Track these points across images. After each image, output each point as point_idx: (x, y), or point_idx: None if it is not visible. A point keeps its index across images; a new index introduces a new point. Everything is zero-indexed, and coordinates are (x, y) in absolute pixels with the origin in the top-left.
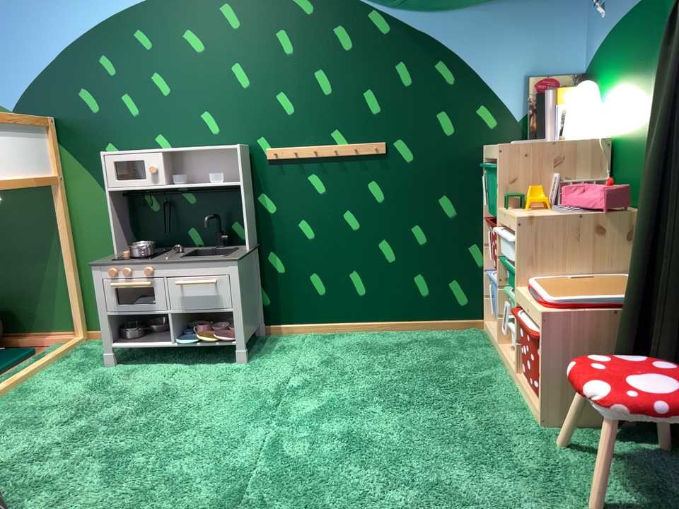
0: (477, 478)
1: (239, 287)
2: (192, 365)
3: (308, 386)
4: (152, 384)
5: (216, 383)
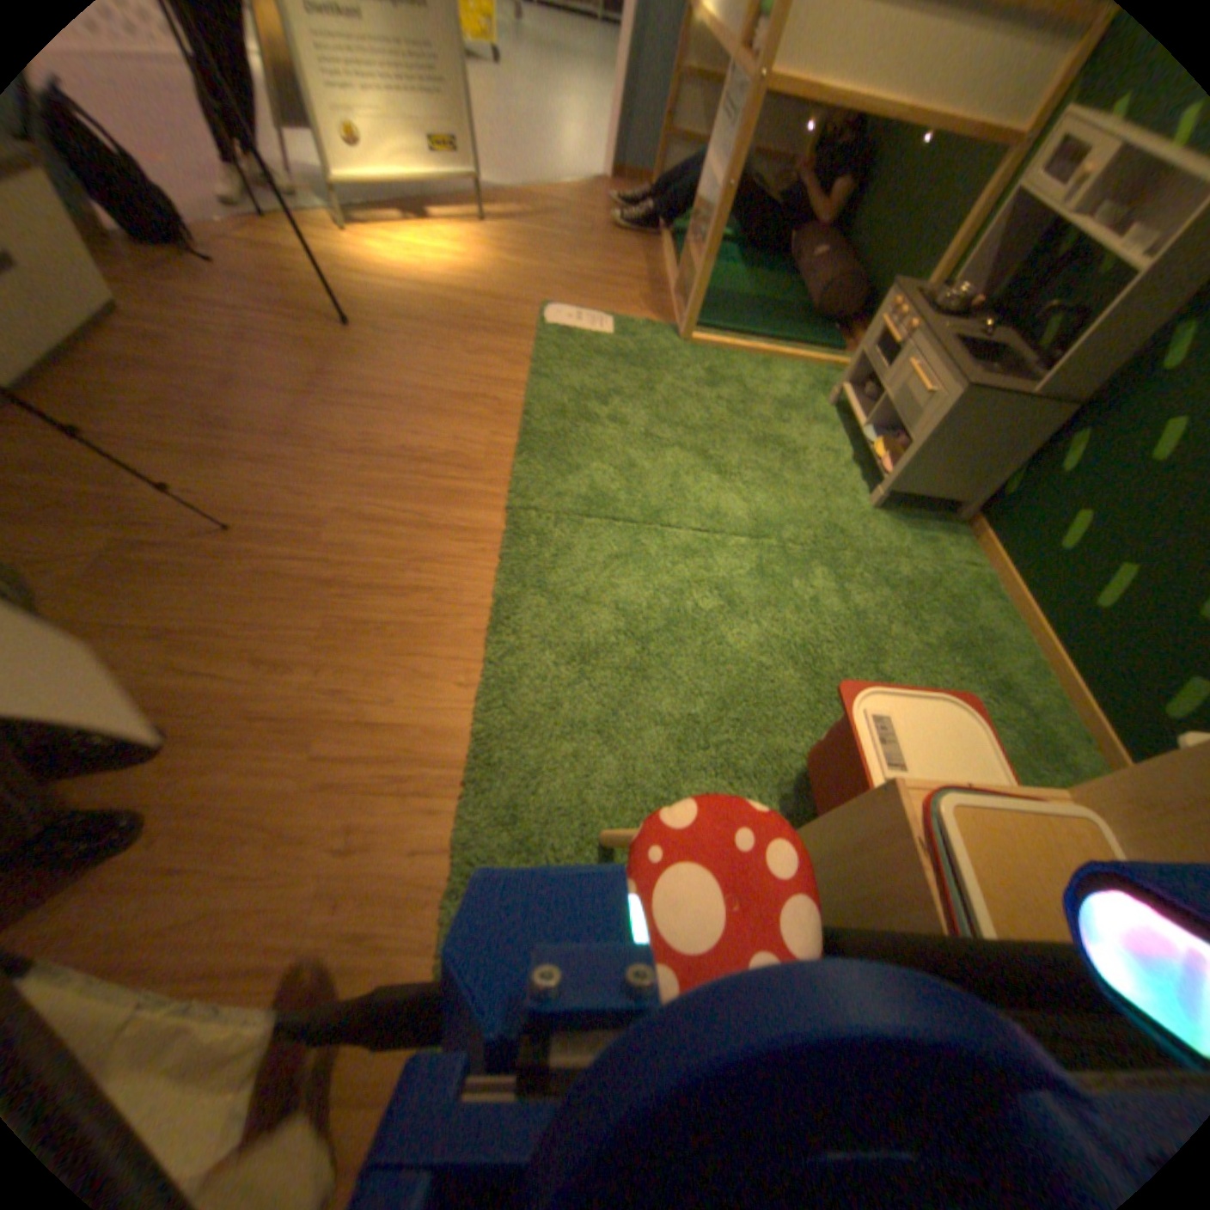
0: (664, 722)
1: (941, 423)
2: (855, 465)
3: (836, 570)
4: (805, 441)
5: (820, 489)
